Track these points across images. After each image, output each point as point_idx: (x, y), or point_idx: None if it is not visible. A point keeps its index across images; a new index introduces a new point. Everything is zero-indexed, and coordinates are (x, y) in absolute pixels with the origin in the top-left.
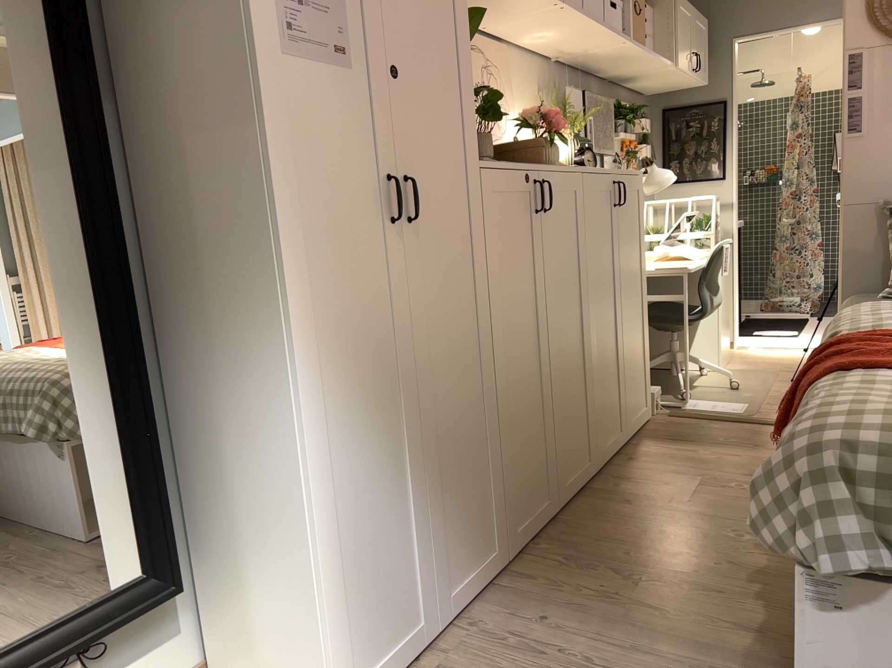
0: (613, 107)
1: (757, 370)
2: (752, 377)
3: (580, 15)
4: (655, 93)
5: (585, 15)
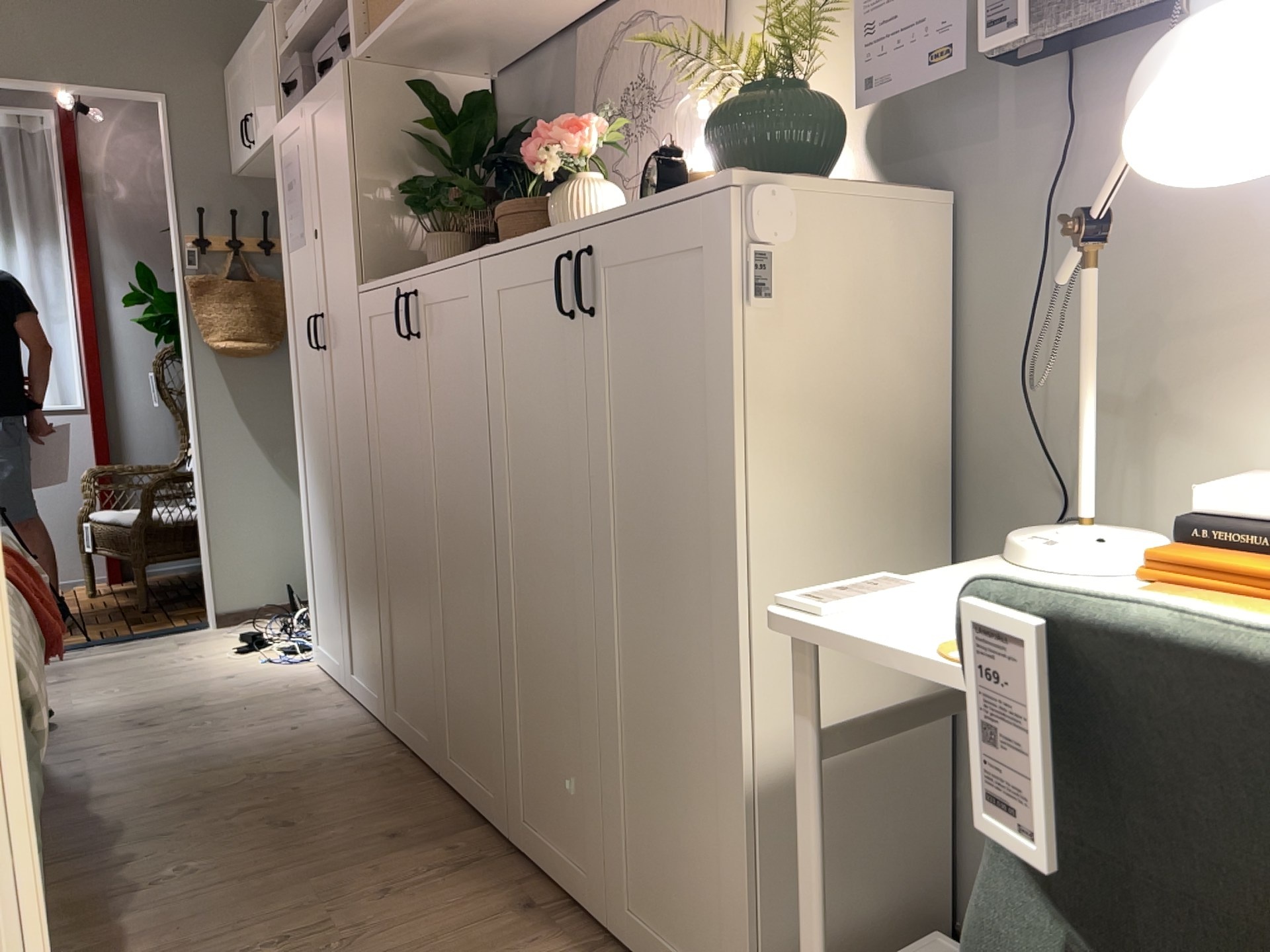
0: None
1: None
2: None
3: None
4: None
5: None
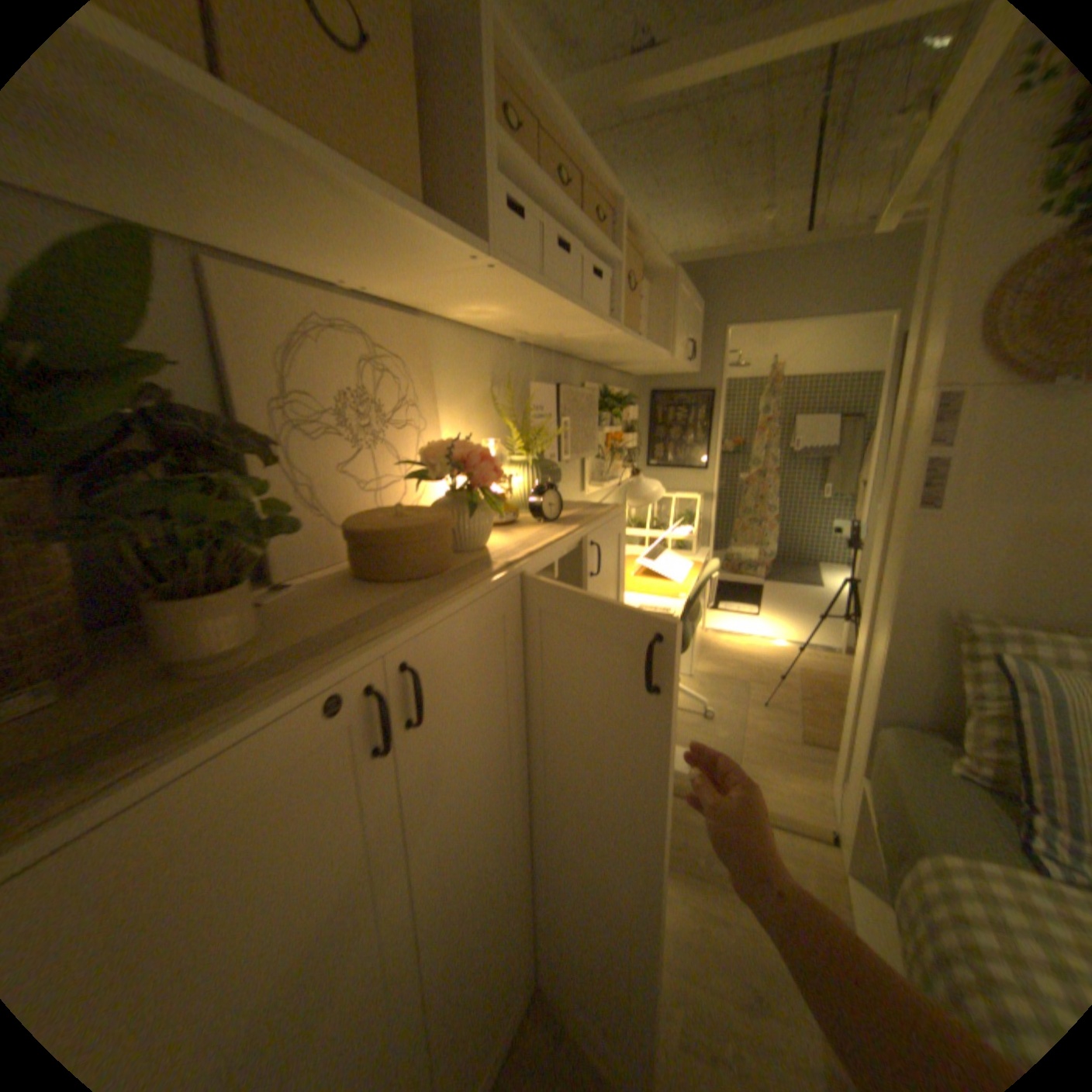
0: (599, 393)
1: (727, 677)
2: (723, 691)
3: (534, 279)
4: (645, 373)
5: (544, 280)
